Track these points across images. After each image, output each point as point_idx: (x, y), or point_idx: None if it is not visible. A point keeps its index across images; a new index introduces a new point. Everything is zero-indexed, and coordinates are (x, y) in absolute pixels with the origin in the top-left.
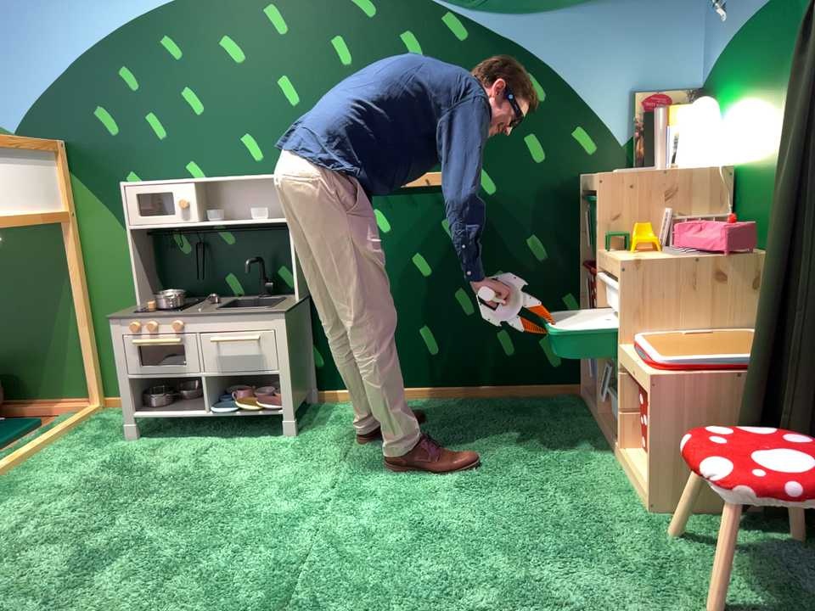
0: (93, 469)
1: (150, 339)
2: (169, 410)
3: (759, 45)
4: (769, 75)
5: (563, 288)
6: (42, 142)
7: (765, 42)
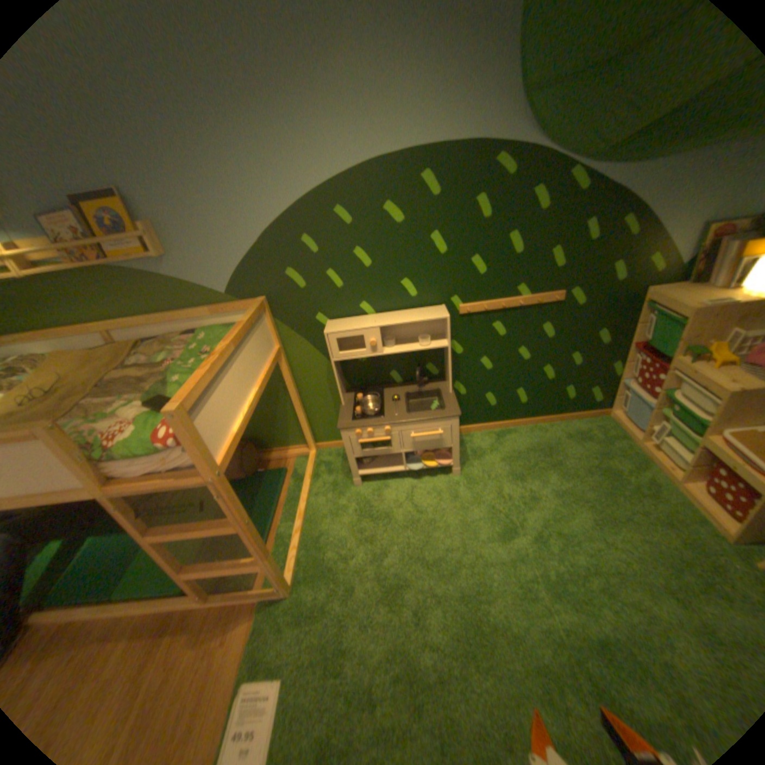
0: (354, 519)
1: (369, 439)
2: (377, 466)
3: None
4: None
5: (615, 360)
6: (251, 302)
7: None
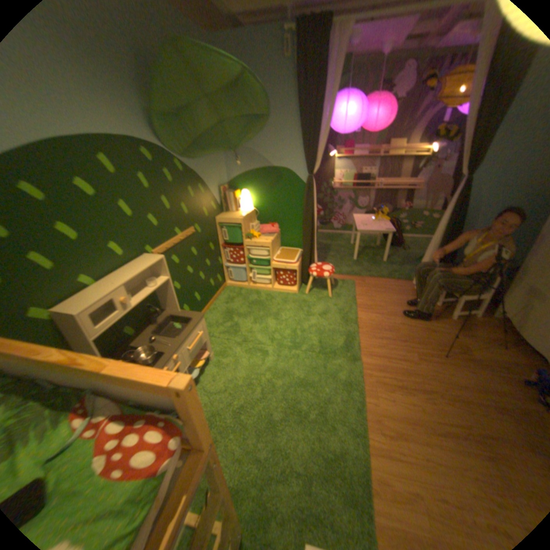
0: None
1: None
2: None
3: (261, 177)
4: (267, 186)
5: (217, 256)
6: None
7: (264, 177)
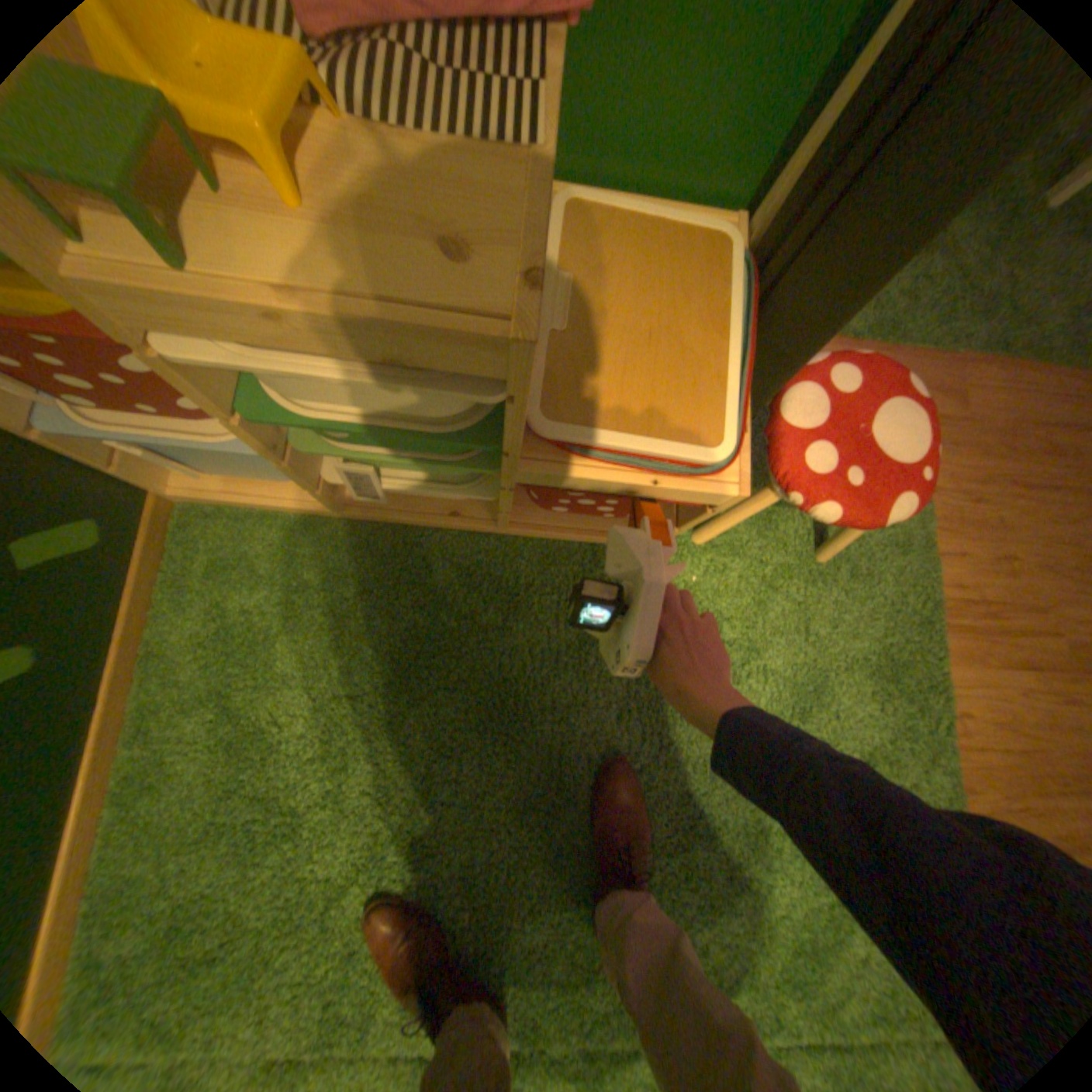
0: None
1: None
2: None
3: None
4: None
5: None
6: None
7: None
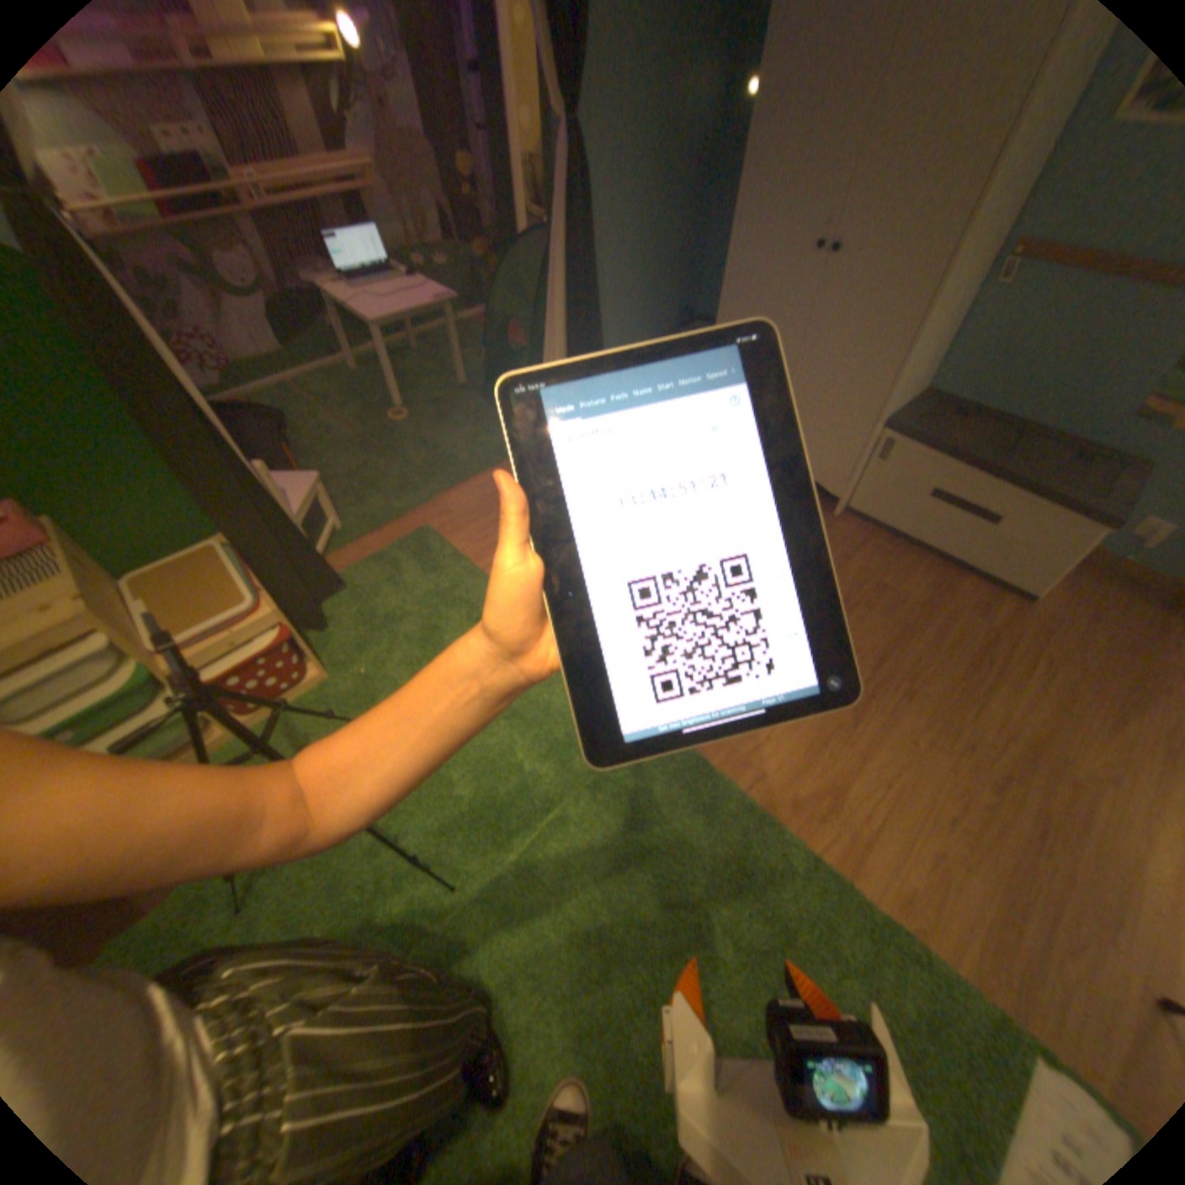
0: None
1: None
2: None
3: None
4: None
5: None
6: None
7: None
